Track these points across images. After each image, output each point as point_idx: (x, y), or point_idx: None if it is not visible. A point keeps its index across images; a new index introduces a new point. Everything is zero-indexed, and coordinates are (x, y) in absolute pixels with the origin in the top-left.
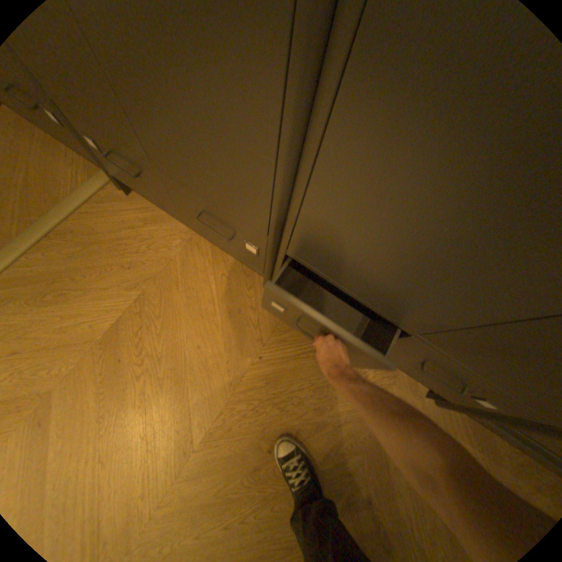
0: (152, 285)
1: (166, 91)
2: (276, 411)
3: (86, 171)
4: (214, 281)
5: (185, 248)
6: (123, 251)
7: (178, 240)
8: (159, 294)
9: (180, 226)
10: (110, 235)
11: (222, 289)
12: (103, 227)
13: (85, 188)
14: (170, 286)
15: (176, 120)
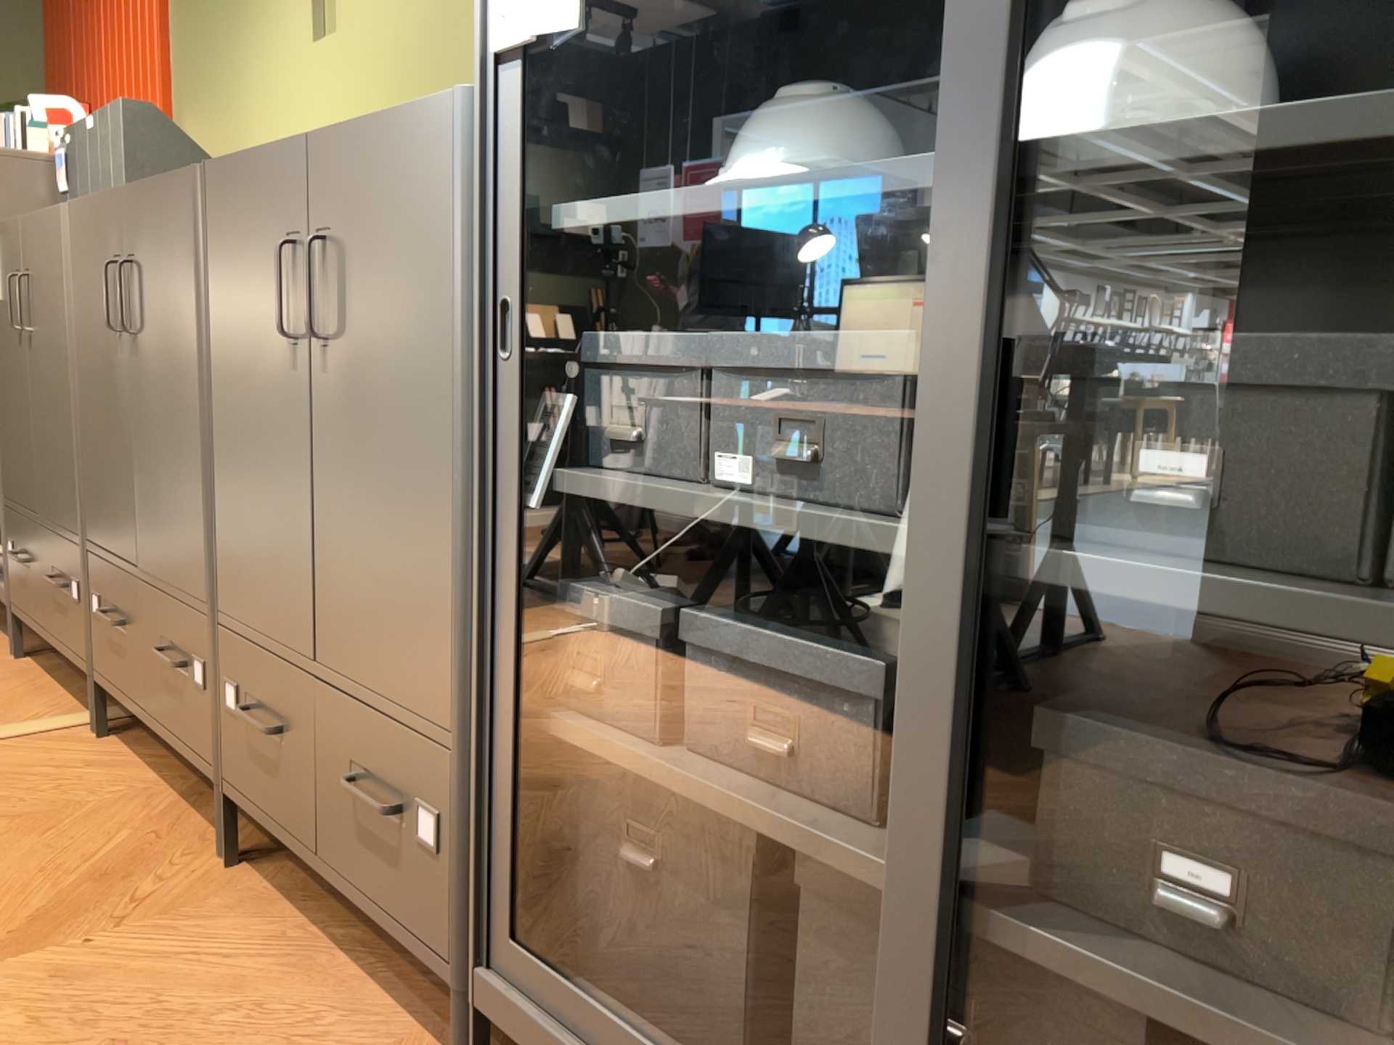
0: (1, 827)
1: (160, 446)
2: (15, 1033)
3: (67, 714)
4: (127, 839)
5: (123, 798)
6: (7, 788)
7: (122, 789)
8: (0, 838)
9: (148, 777)
10: (10, 771)
11: (129, 851)
12: (11, 763)
13: (41, 722)
14: (32, 833)
15: (161, 474)
